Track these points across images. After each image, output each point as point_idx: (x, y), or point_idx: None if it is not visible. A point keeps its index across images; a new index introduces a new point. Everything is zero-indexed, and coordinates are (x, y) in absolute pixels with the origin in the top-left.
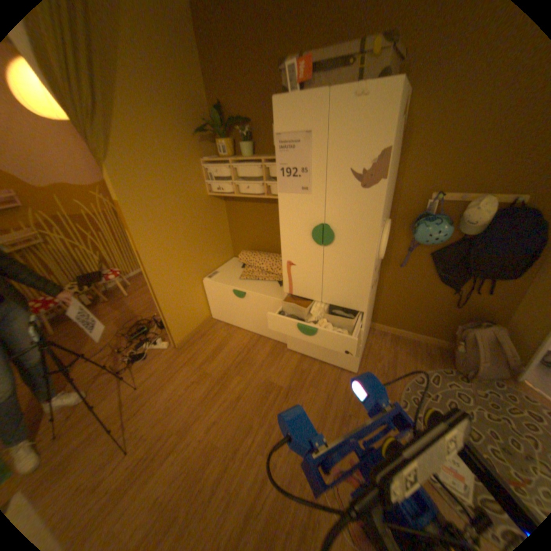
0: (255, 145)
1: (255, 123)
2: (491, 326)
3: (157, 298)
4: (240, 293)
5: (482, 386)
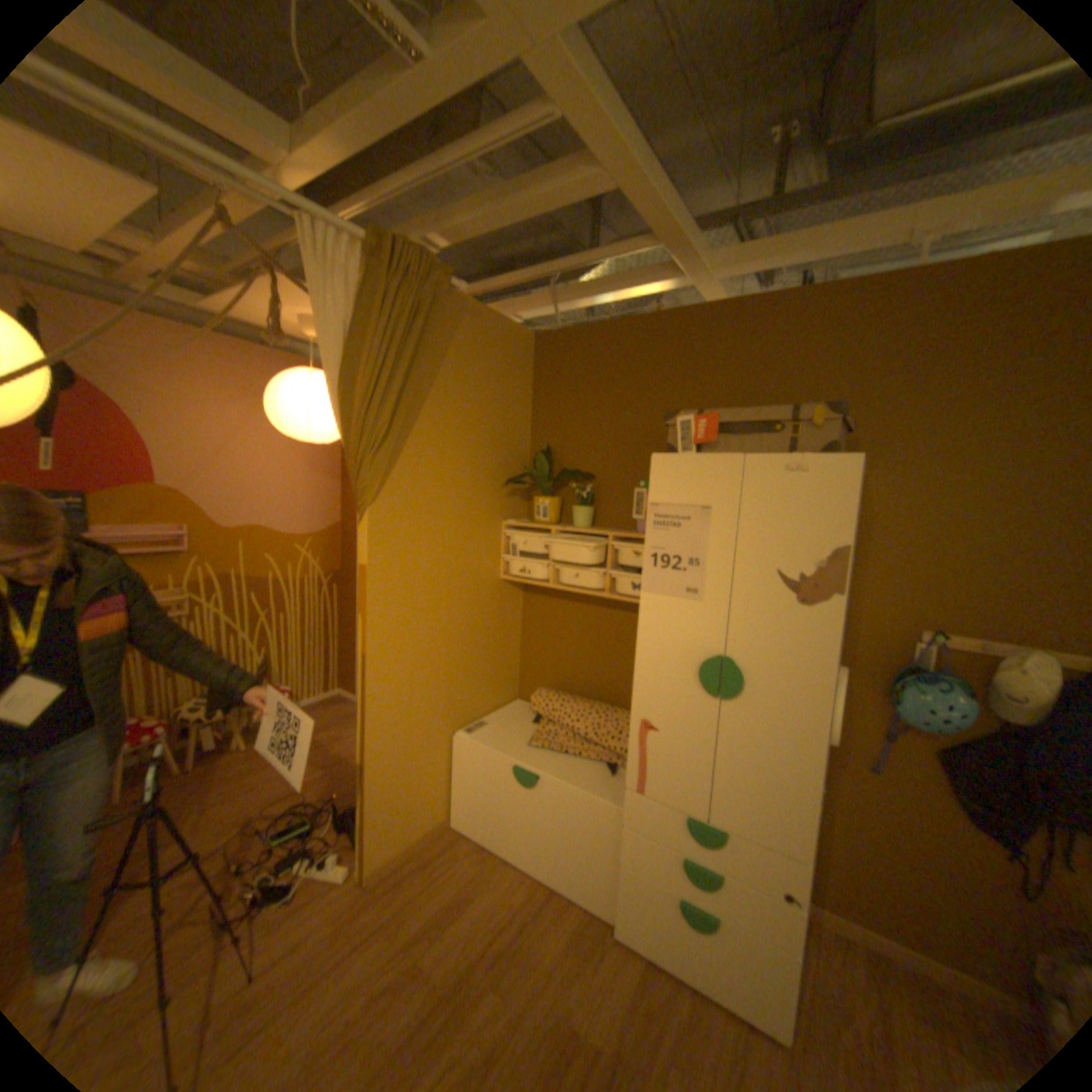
0: (599, 513)
1: (604, 483)
2: None
3: (367, 757)
4: (529, 776)
5: None
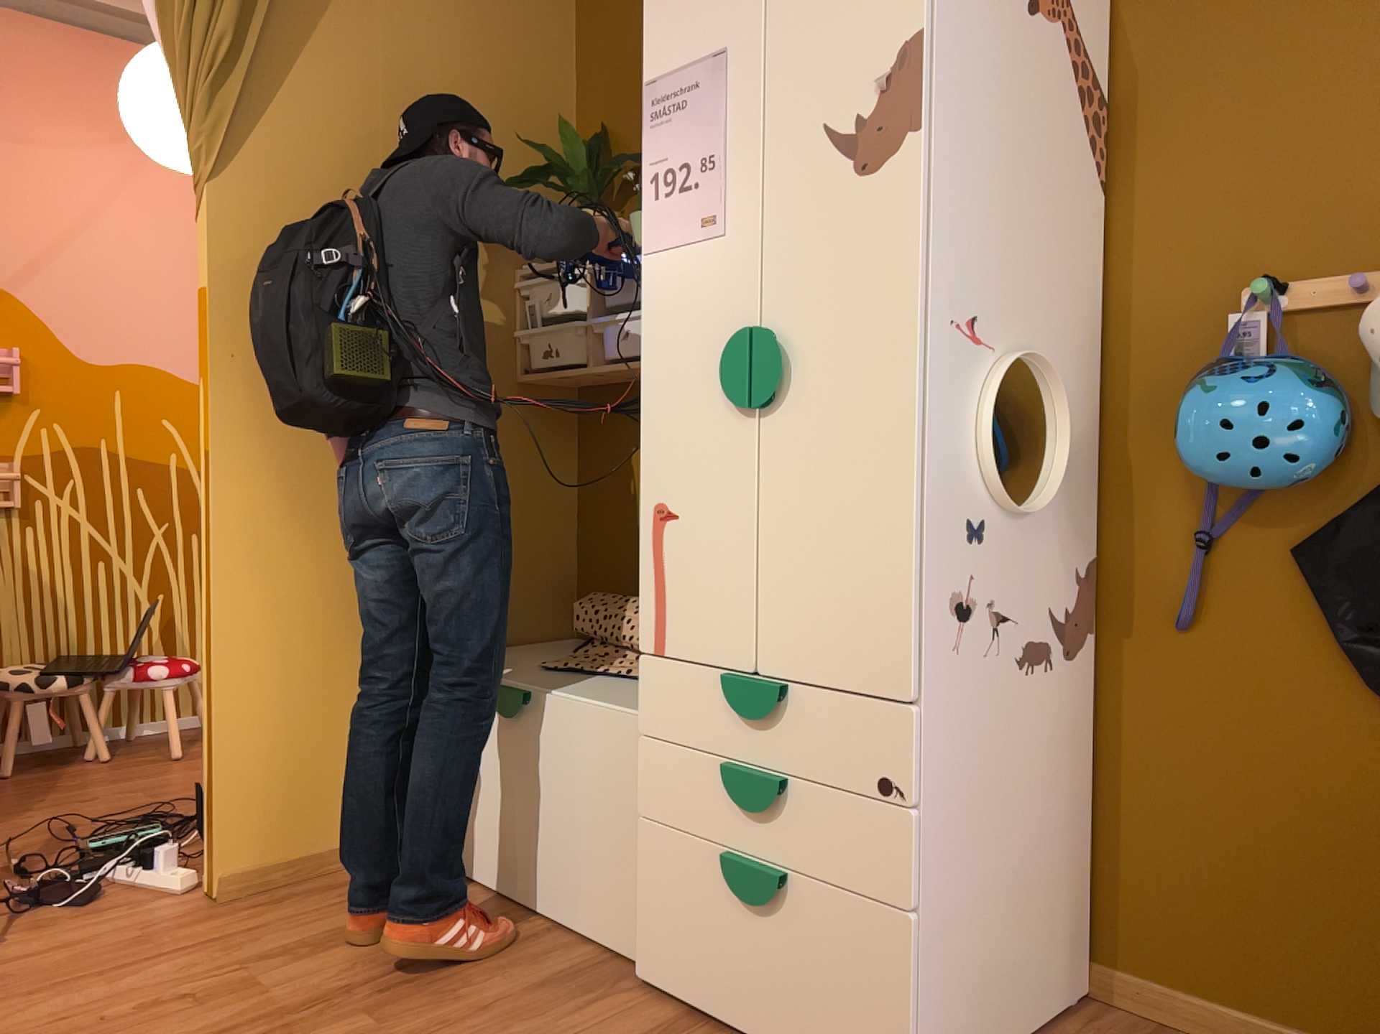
0: None
1: None
2: None
3: (212, 638)
4: (508, 692)
5: None
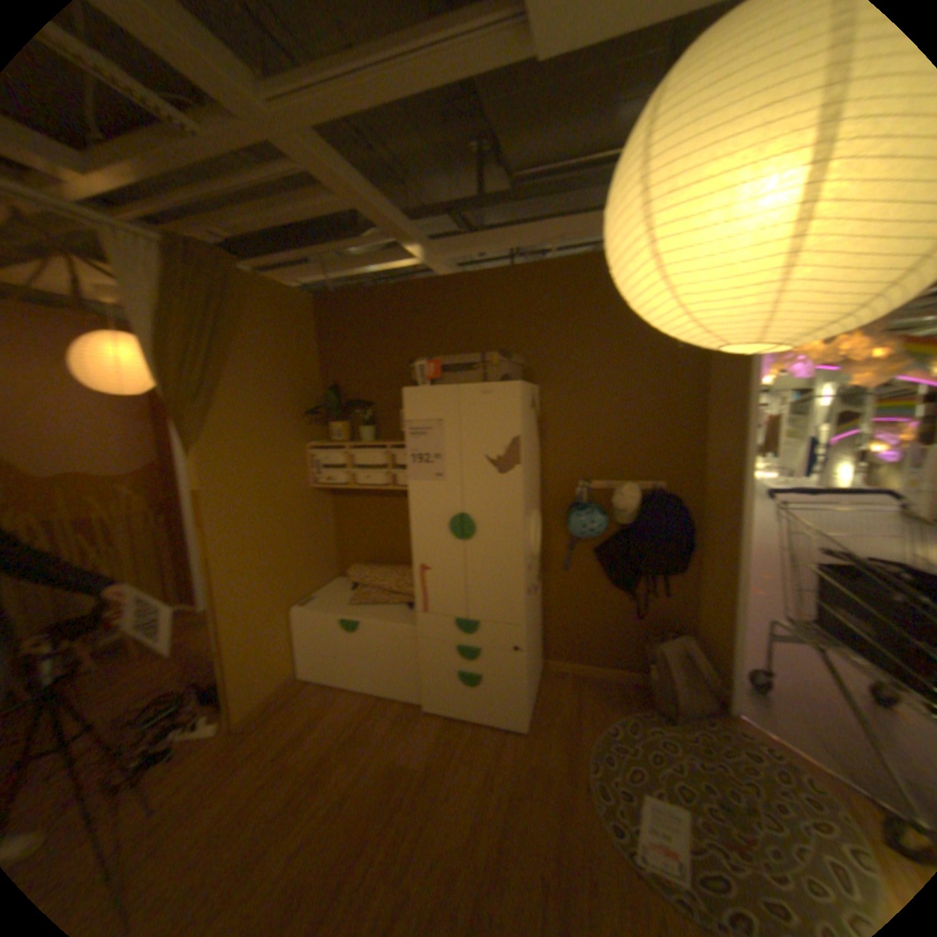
0: (378, 431)
1: (379, 408)
2: (678, 638)
3: (217, 637)
4: (349, 624)
5: (692, 729)
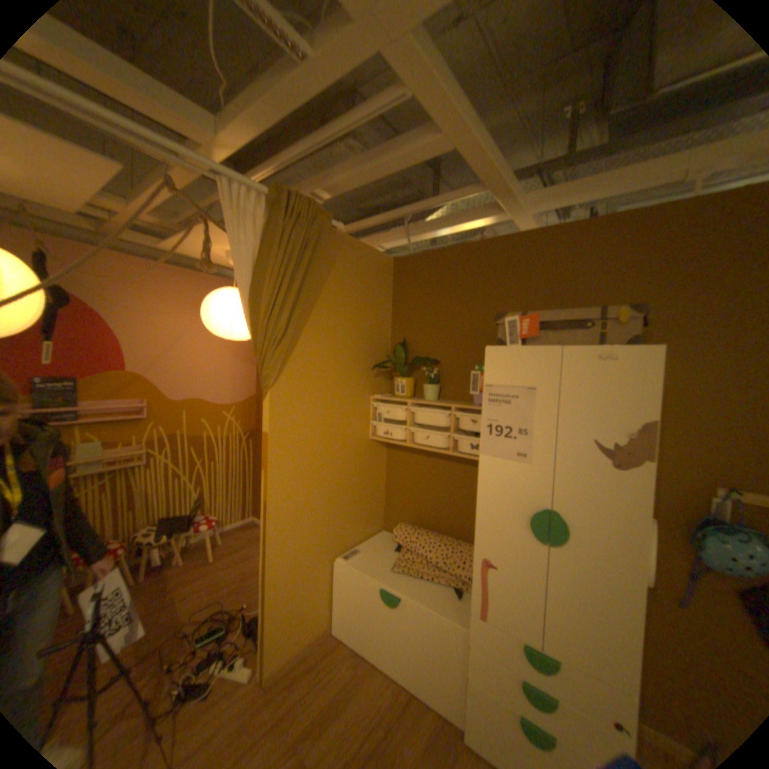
0: (443, 389)
1: (447, 366)
2: None
3: (267, 581)
4: (392, 598)
5: None
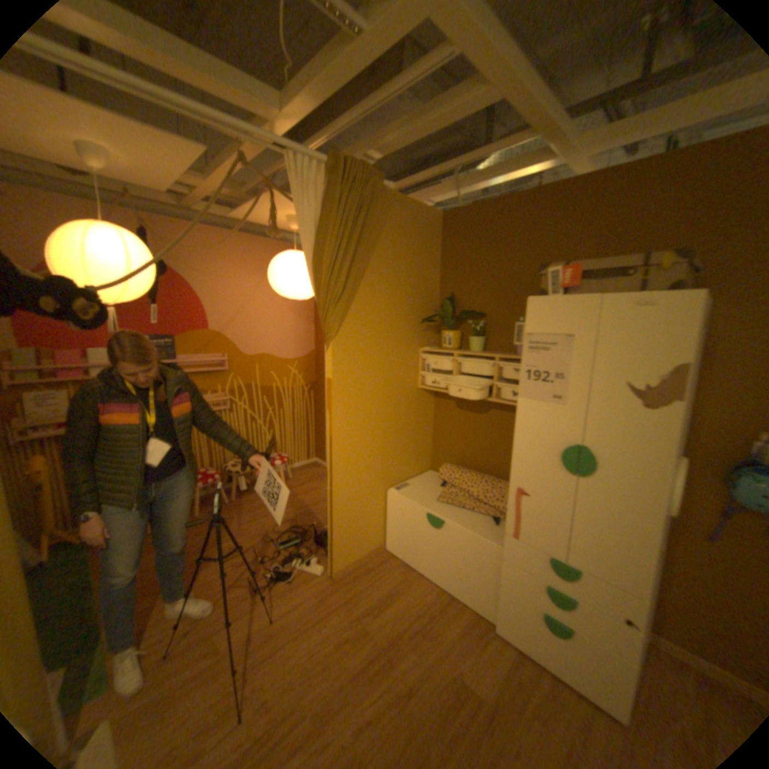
0: (488, 341)
1: (493, 319)
2: None
3: (333, 499)
4: (437, 520)
5: None
